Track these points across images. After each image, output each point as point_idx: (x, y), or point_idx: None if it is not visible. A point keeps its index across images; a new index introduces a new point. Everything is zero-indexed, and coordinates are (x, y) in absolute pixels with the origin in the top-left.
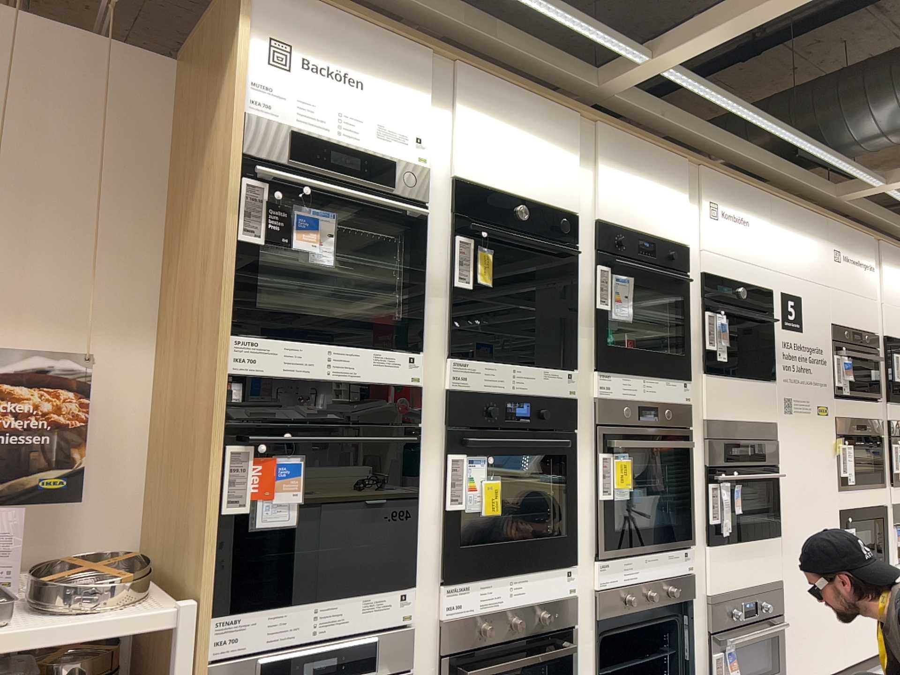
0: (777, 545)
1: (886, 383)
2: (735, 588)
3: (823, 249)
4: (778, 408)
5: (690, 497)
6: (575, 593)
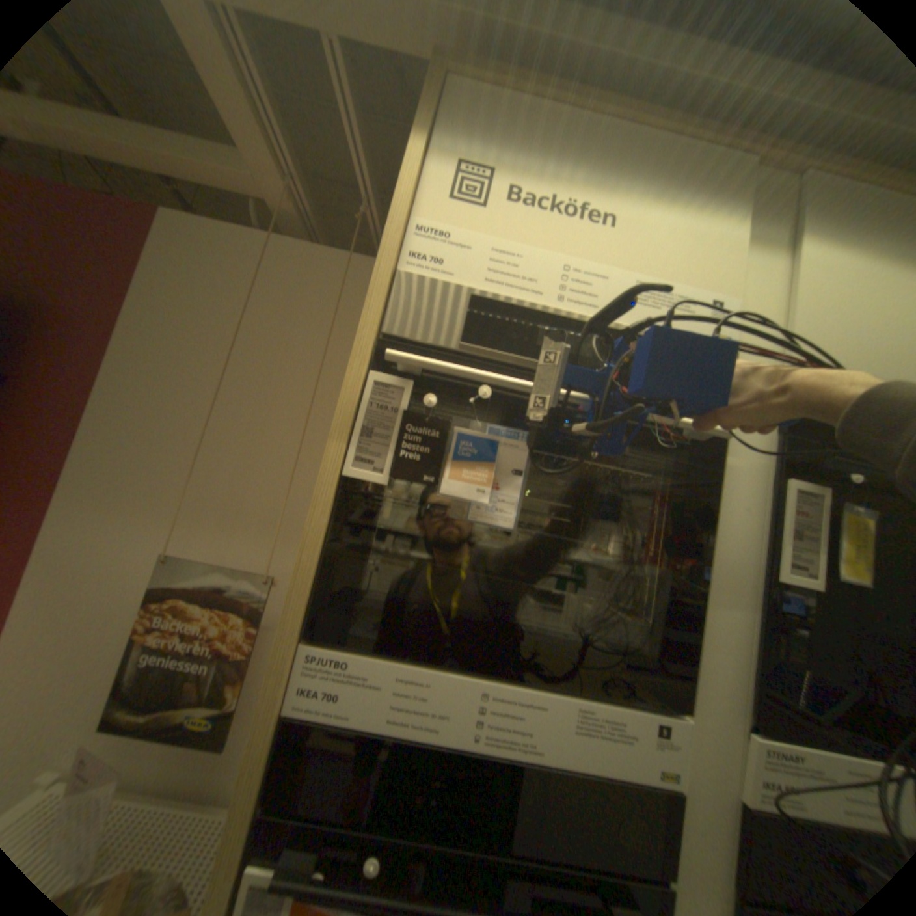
0: None
1: None
2: None
3: None
4: None
5: None
6: None
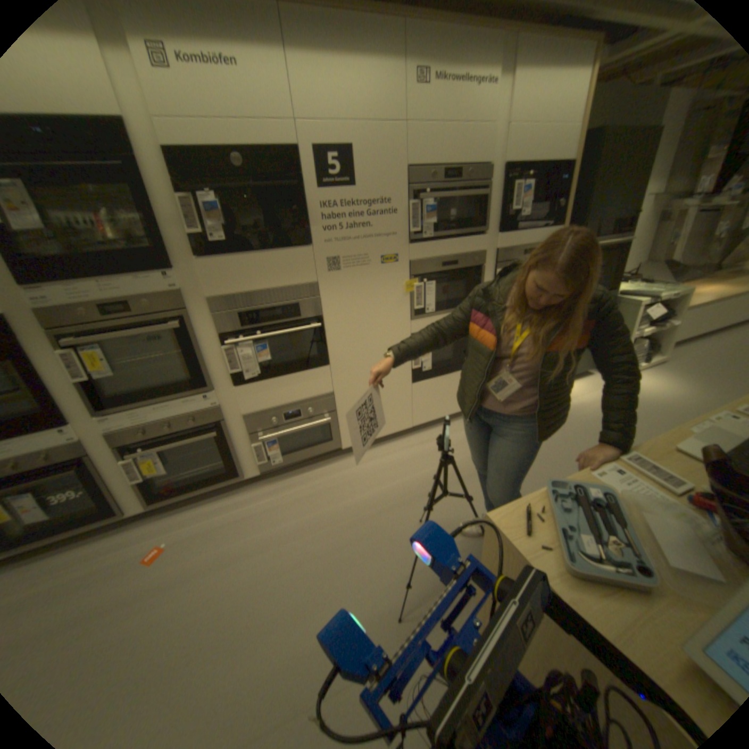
0: (325, 373)
1: (504, 214)
2: (273, 407)
3: (397, 68)
4: (319, 269)
5: (199, 361)
6: (74, 441)
